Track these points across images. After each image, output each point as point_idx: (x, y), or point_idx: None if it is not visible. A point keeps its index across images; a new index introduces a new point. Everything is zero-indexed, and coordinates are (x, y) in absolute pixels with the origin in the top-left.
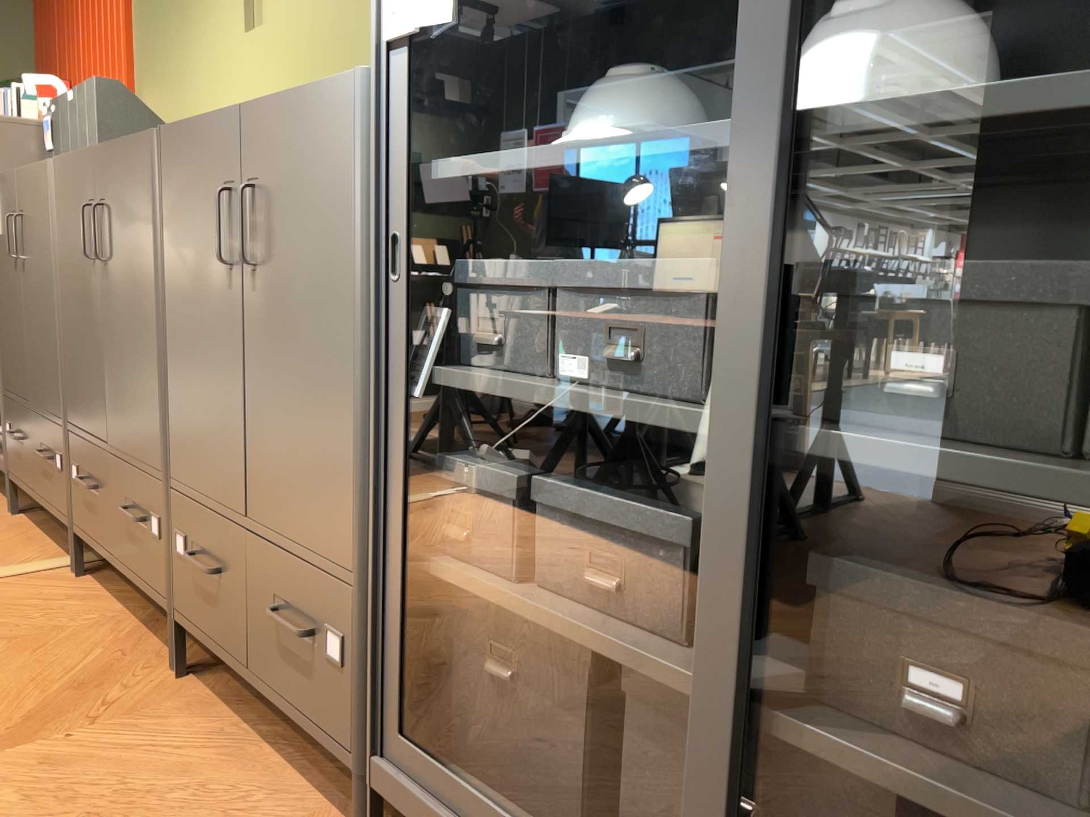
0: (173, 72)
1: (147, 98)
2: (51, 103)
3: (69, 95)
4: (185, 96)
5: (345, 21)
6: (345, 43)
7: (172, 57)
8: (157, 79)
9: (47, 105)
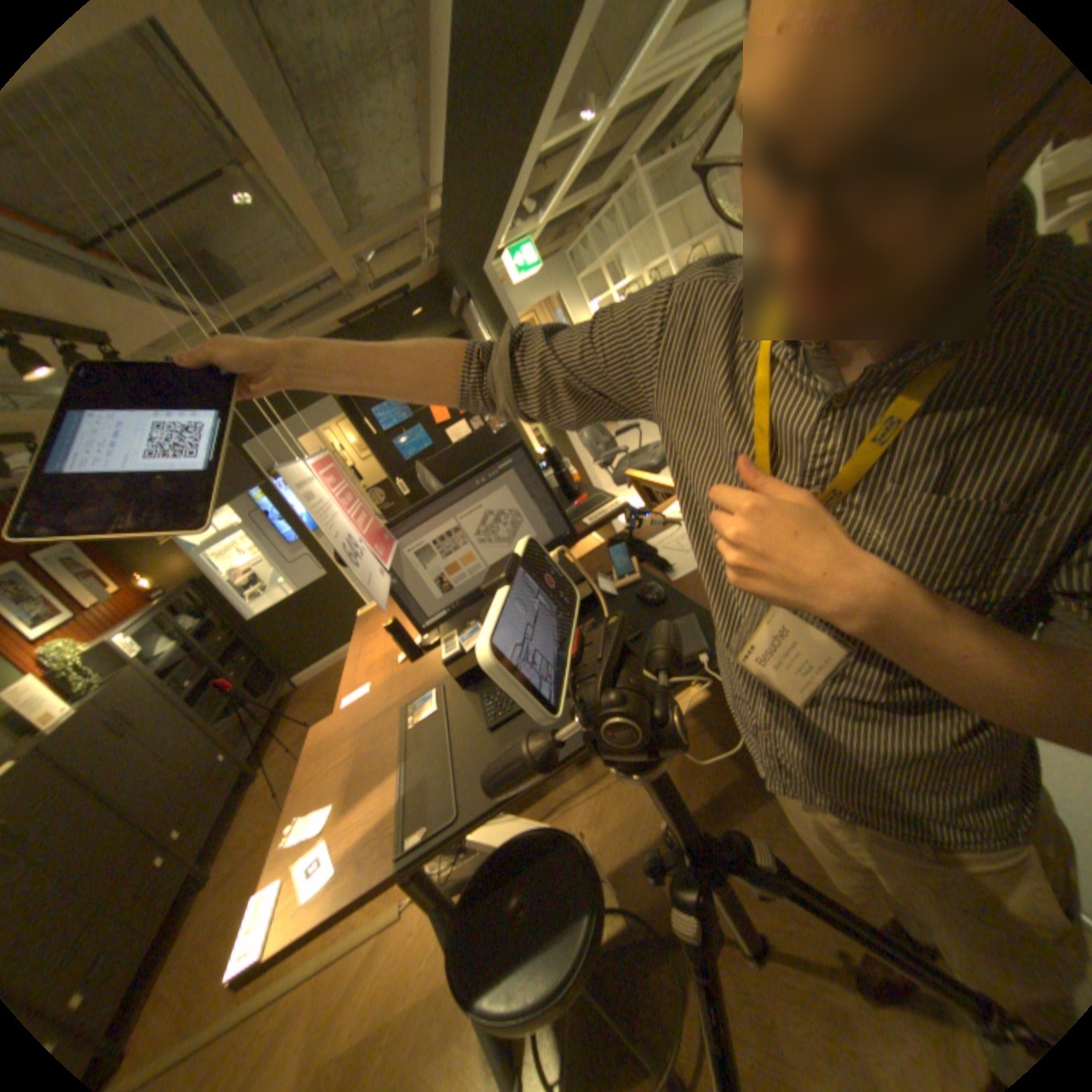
0: None
1: None
2: None
3: None
4: None
5: None
6: None
7: None
8: None
9: None
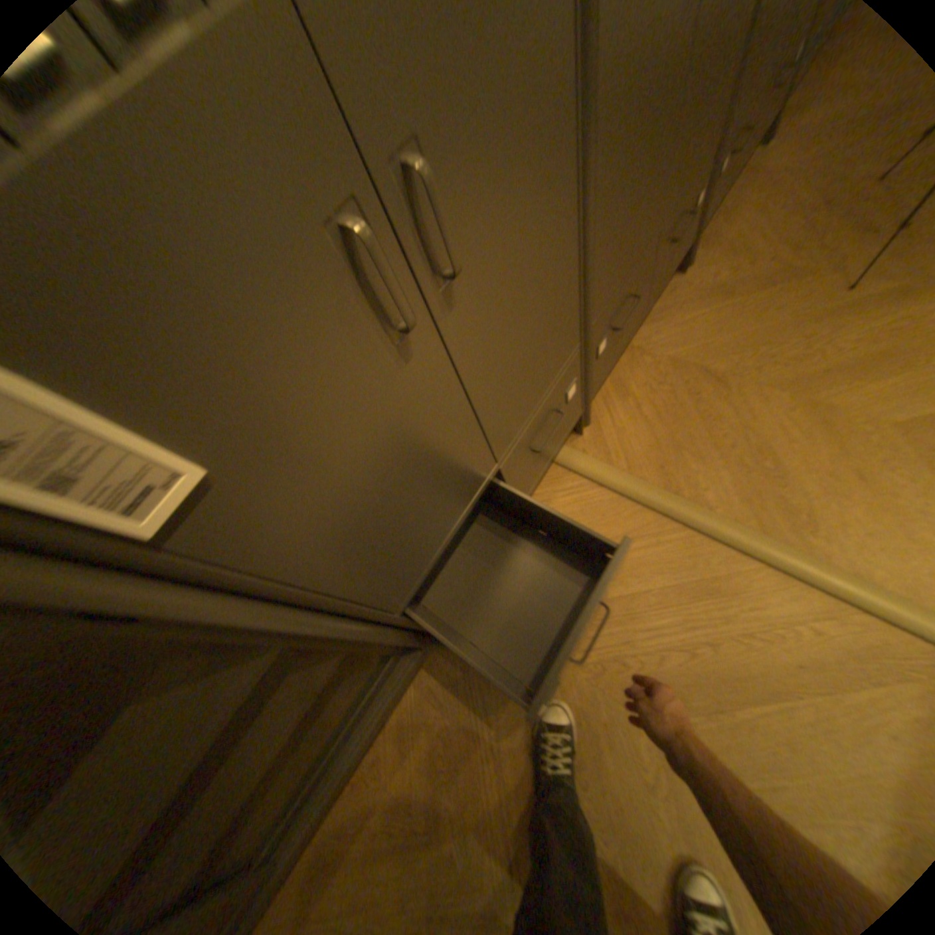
0: None
1: None
2: None
3: None
4: None
5: None
6: None
7: None
8: None
9: None
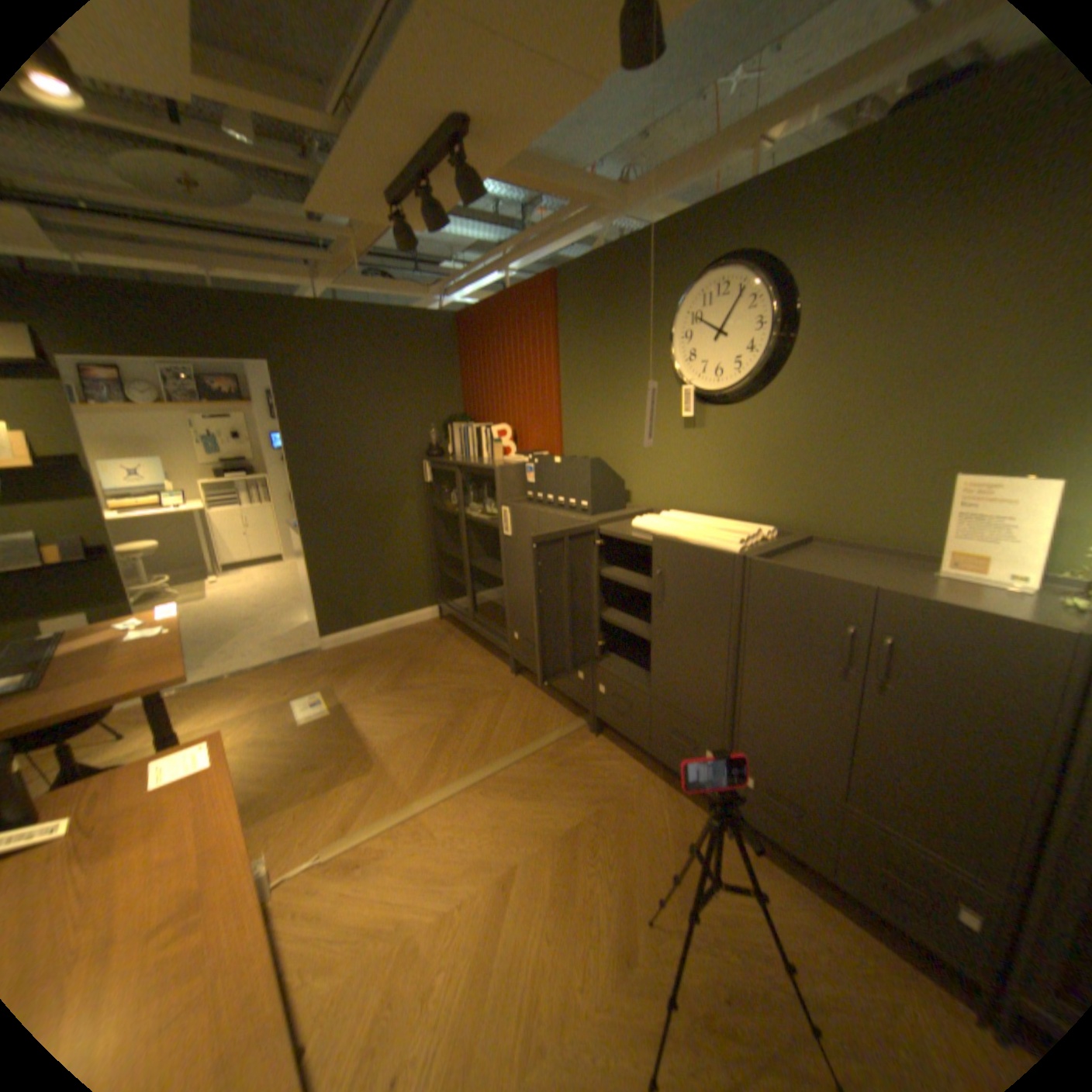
0: (603, 433)
1: (575, 441)
2: (533, 457)
3: (554, 458)
4: (616, 450)
5: (802, 445)
6: (801, 458)
7: (603, 424)
8: (585, 433)
9: (528, 457)
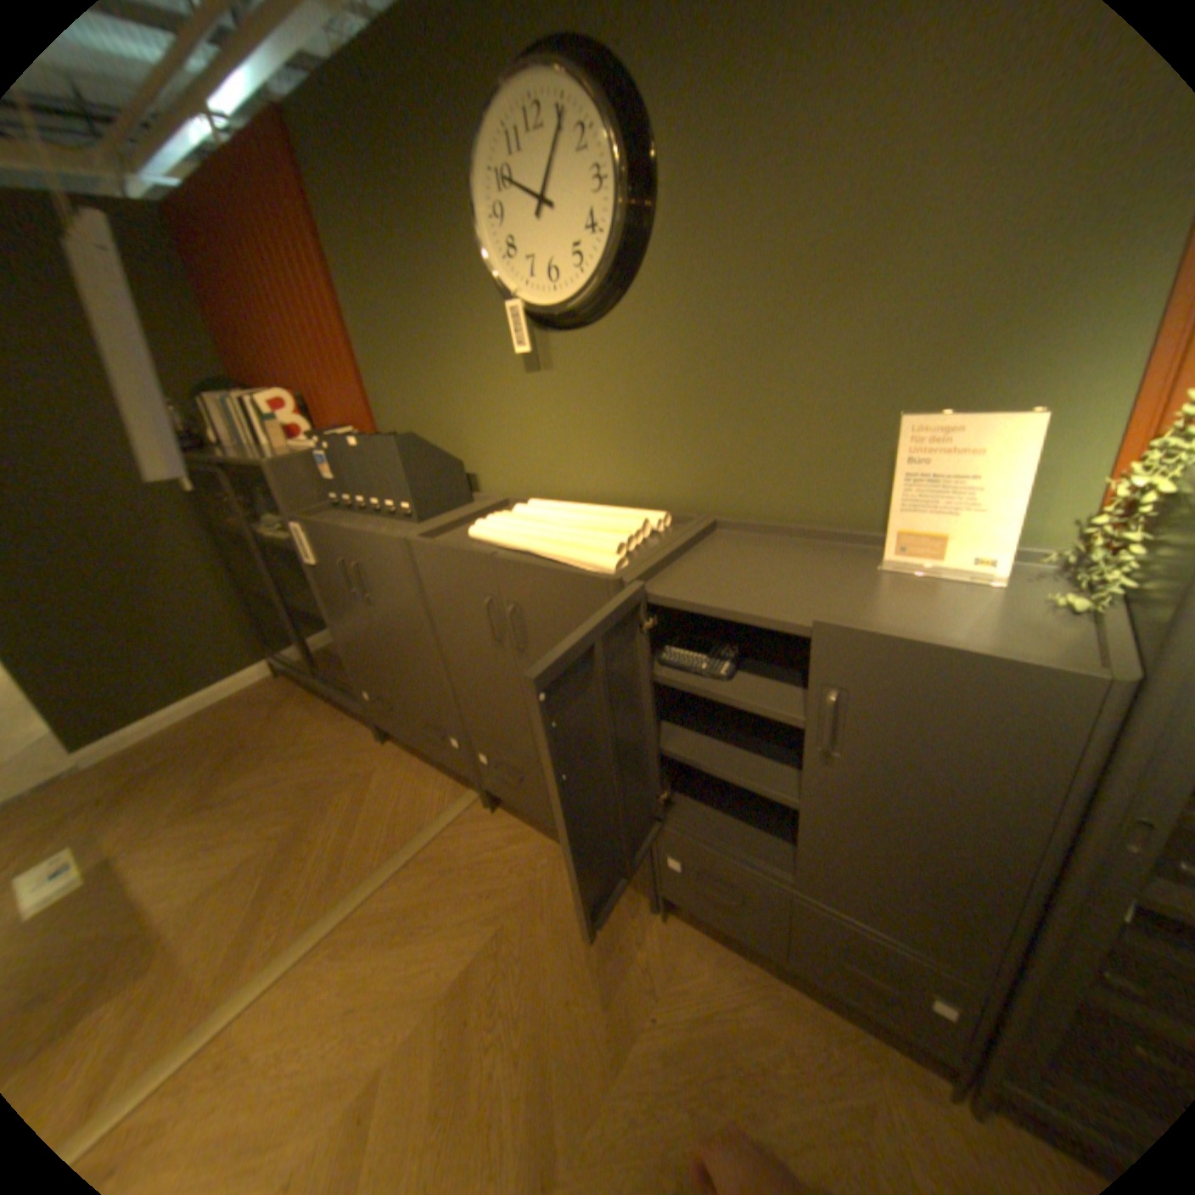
0: (418, 389)
1: (384, 405)
2: (317, 438)
3: (345, 438)
4: (441, 414)
5: (686, 385)
6: (687, 406)
7: (414, 374)
8: (395, 391)
9: (310, 438)
